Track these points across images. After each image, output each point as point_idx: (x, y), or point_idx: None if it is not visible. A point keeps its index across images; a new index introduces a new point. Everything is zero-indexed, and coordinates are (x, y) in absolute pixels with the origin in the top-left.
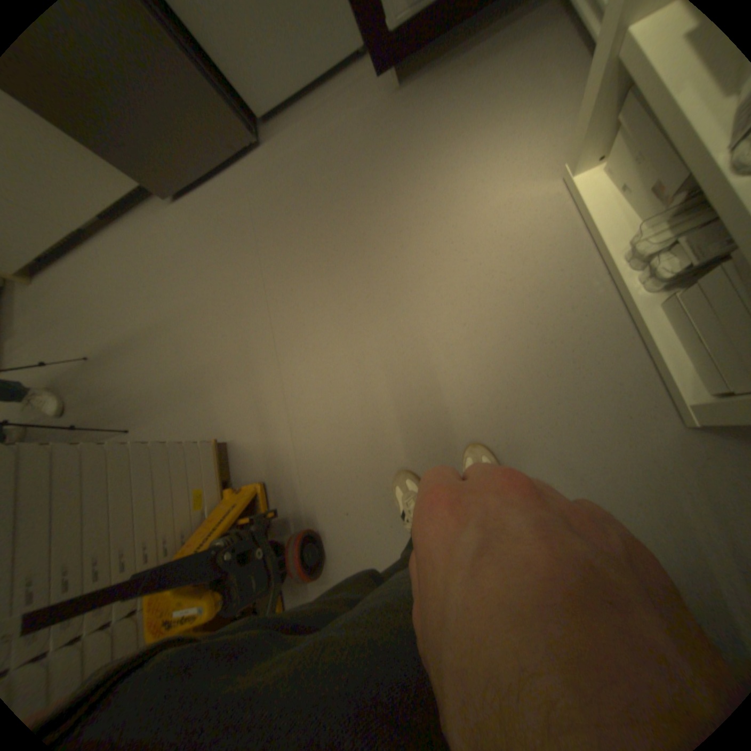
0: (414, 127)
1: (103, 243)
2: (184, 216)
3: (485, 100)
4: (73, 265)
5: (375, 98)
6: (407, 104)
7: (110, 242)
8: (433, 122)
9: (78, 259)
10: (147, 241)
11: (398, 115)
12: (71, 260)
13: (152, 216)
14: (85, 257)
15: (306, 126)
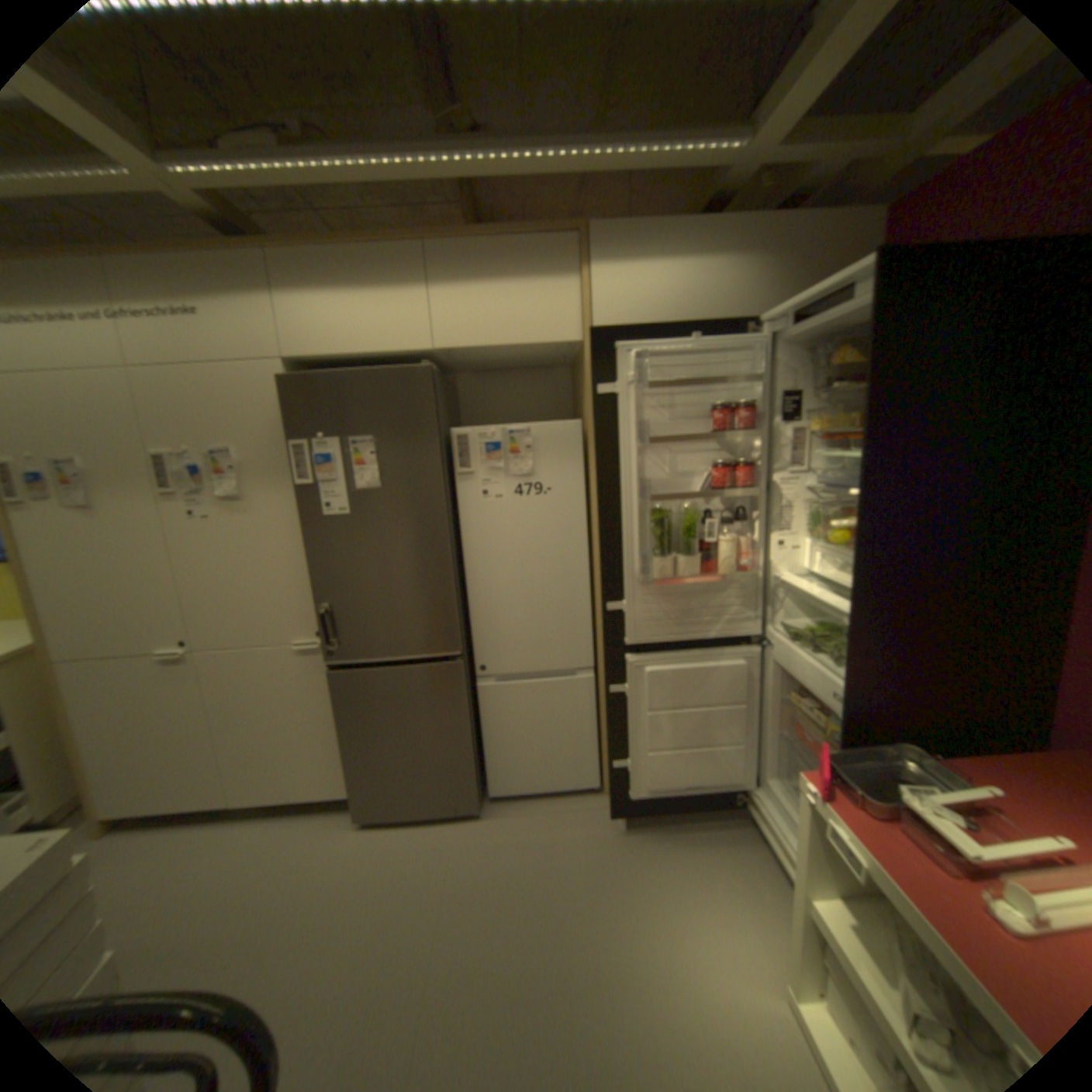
0: (637, 880)
1: (242, 833)
2: (363, 851)
3: (704, 888)
4: (181, 840)
5: (602, 836)
6: (632, 856)
7: (253, 836)
8: (655, 885)
9: (194, 836)
10: (300, 858)
11: (622, 861)
12: (184, 832)
13: (324, 833)
14: (205, 839)
15: (532, 827)
